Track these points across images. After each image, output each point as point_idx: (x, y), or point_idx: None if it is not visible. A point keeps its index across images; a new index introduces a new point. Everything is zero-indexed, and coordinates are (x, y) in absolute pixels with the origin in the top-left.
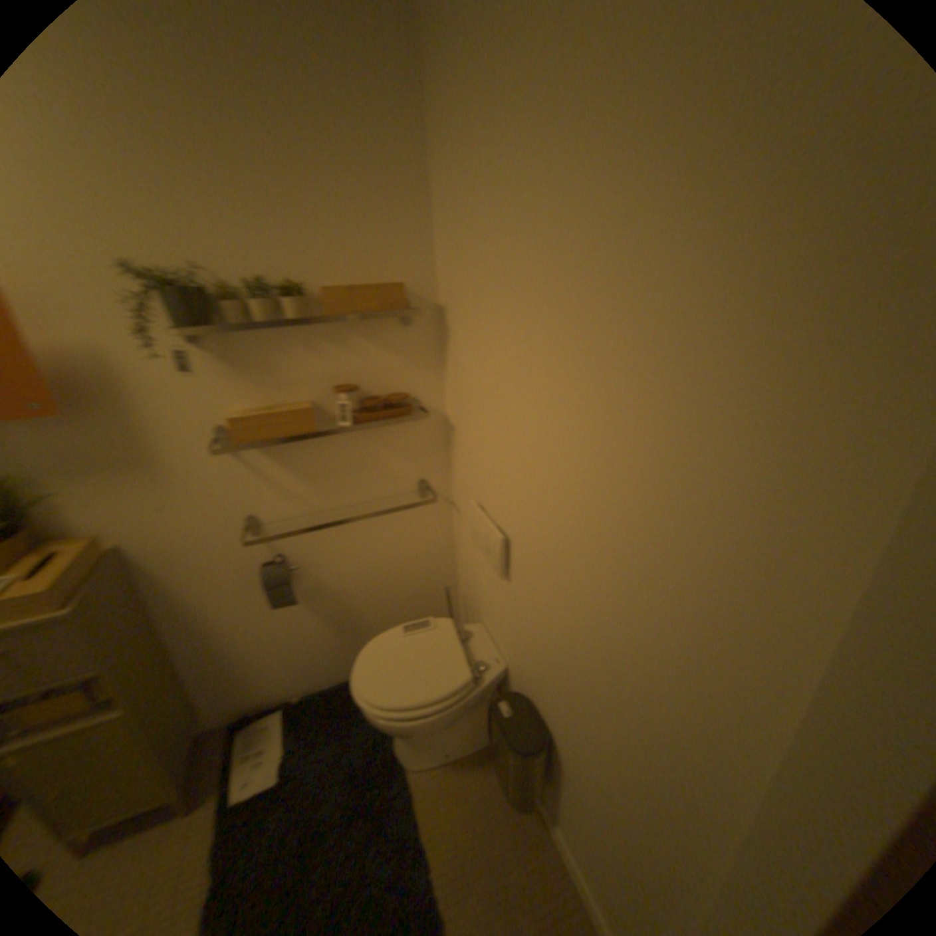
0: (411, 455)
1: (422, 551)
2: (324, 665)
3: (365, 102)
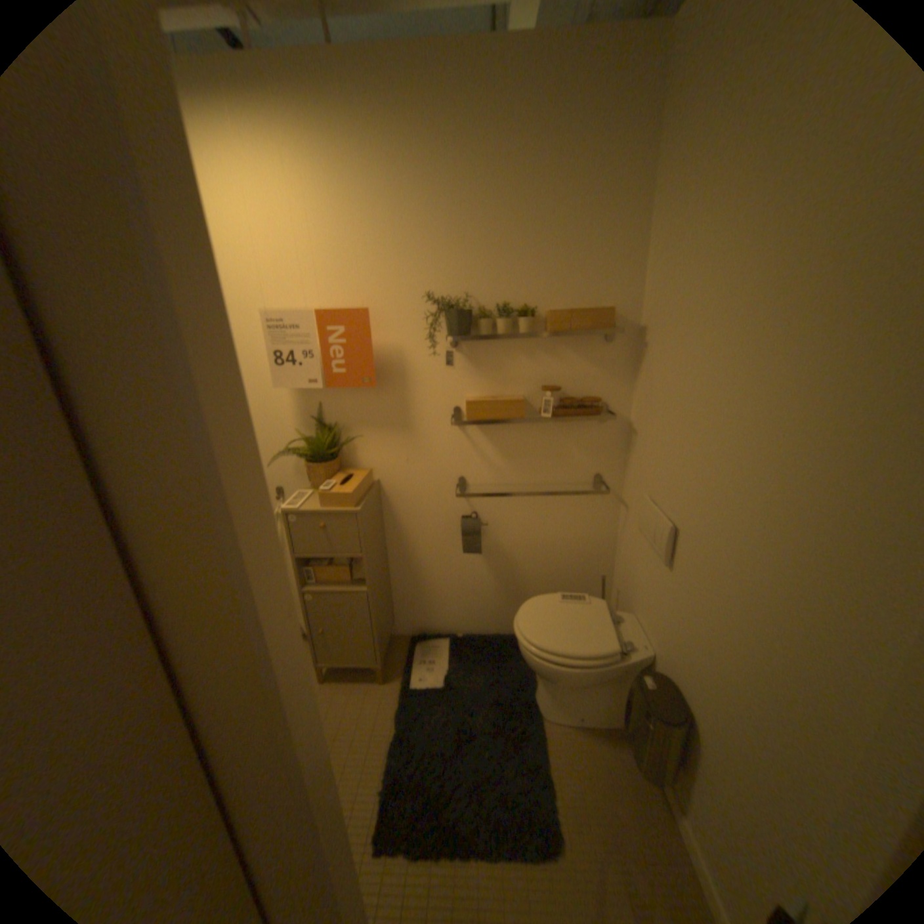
0: (595, 452)
1: (588, 539)
2: (489, 615)
3: (610, 174)
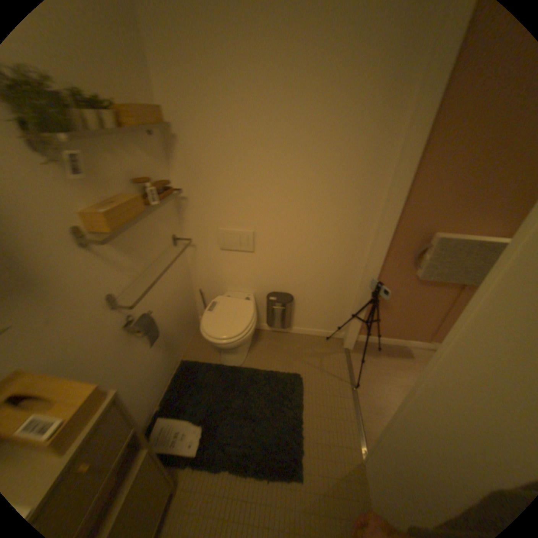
0: (169, 221)
1: (182, 278)
2: (162, 374)
3: None
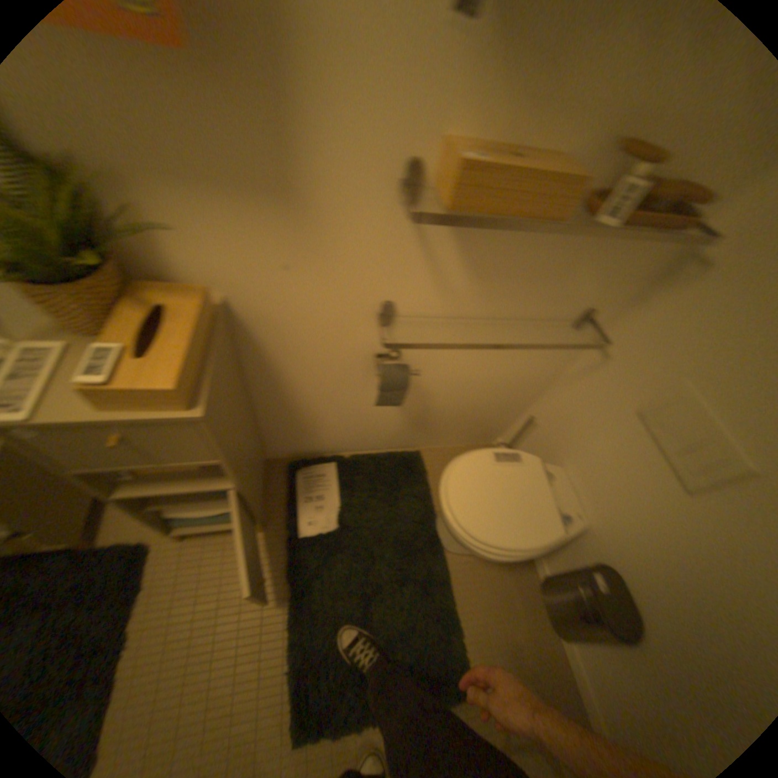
0: (615, 276)
1: (530, 376)
2: (385, 437)
3: None
